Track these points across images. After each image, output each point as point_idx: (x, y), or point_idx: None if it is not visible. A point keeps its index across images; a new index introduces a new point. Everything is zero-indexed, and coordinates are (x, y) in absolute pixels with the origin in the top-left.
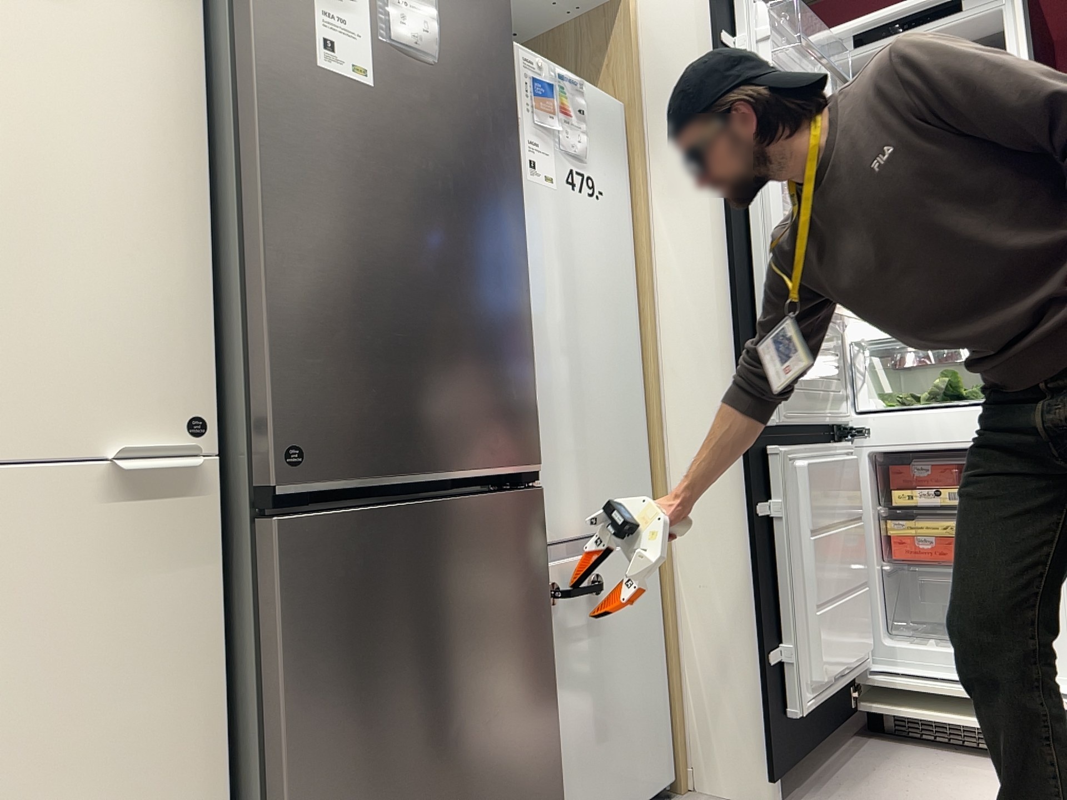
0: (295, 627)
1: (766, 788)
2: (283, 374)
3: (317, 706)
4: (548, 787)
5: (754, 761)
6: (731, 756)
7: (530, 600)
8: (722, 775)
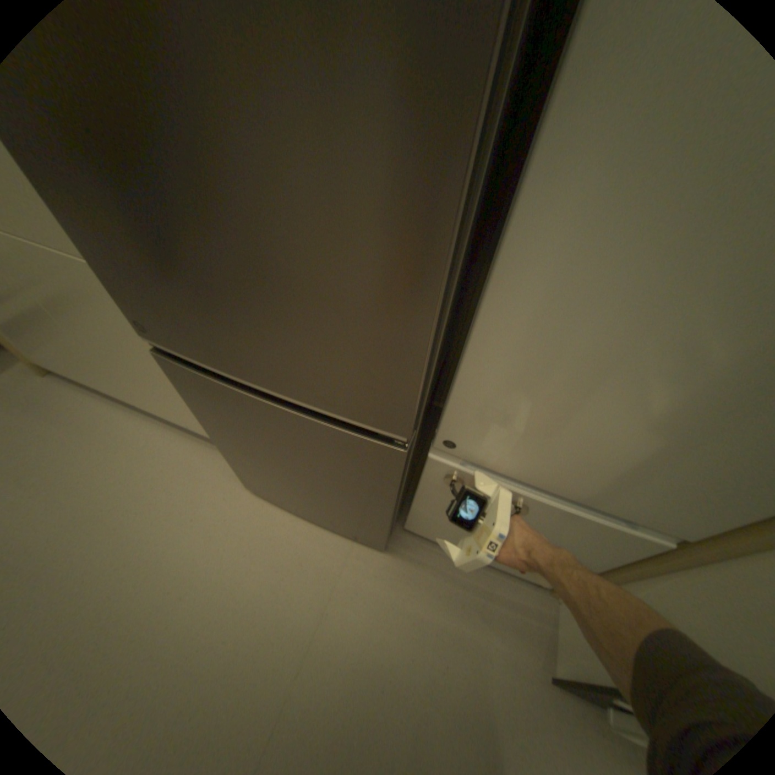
0: (188, 395)
1: (563, 670)
2: (101, 267)
3: (213, 425)
4: (381, 525)
5: (573, 661)
6: (574, 637)
7: (371, 481)
8: (566, 627)
